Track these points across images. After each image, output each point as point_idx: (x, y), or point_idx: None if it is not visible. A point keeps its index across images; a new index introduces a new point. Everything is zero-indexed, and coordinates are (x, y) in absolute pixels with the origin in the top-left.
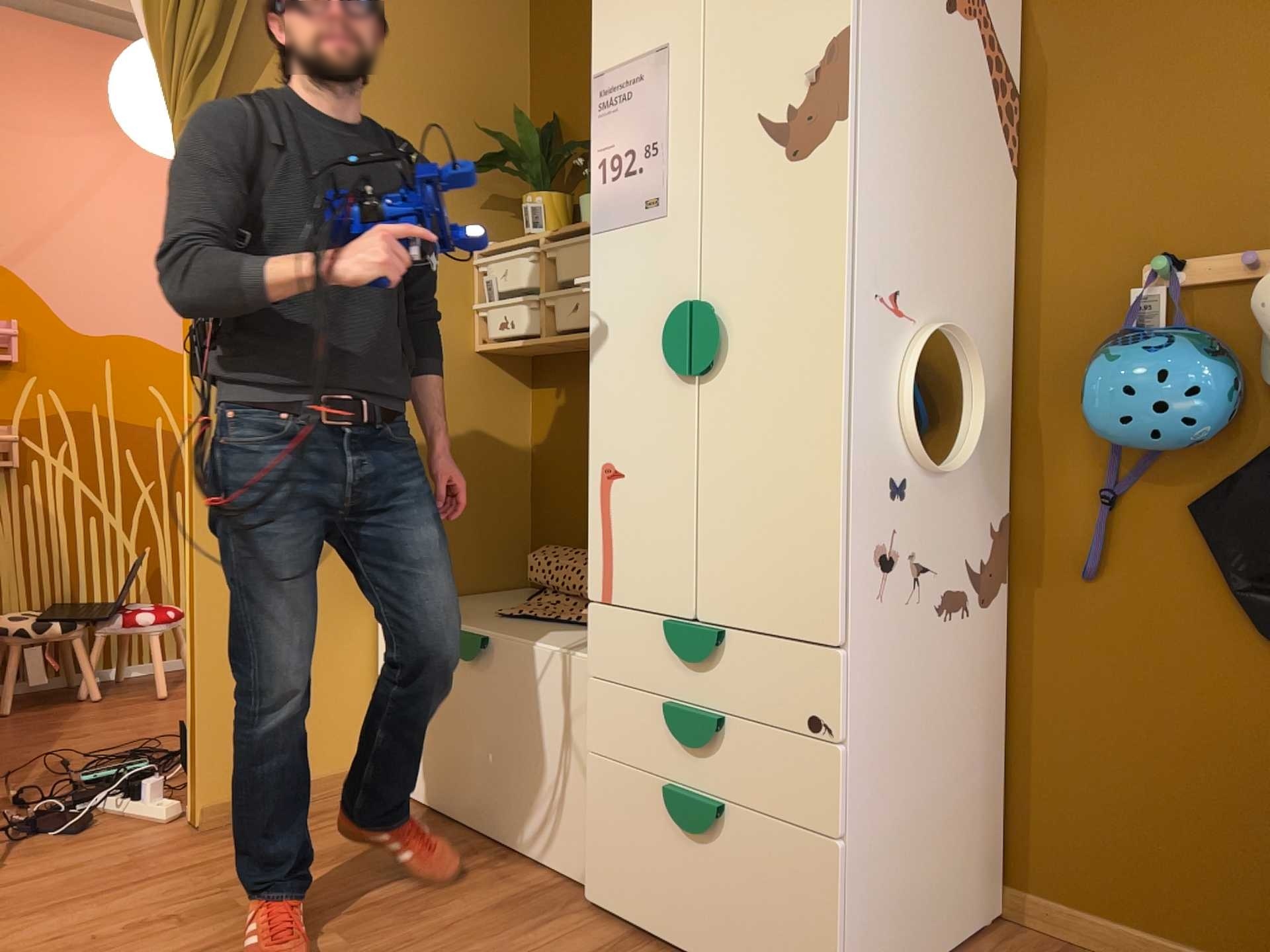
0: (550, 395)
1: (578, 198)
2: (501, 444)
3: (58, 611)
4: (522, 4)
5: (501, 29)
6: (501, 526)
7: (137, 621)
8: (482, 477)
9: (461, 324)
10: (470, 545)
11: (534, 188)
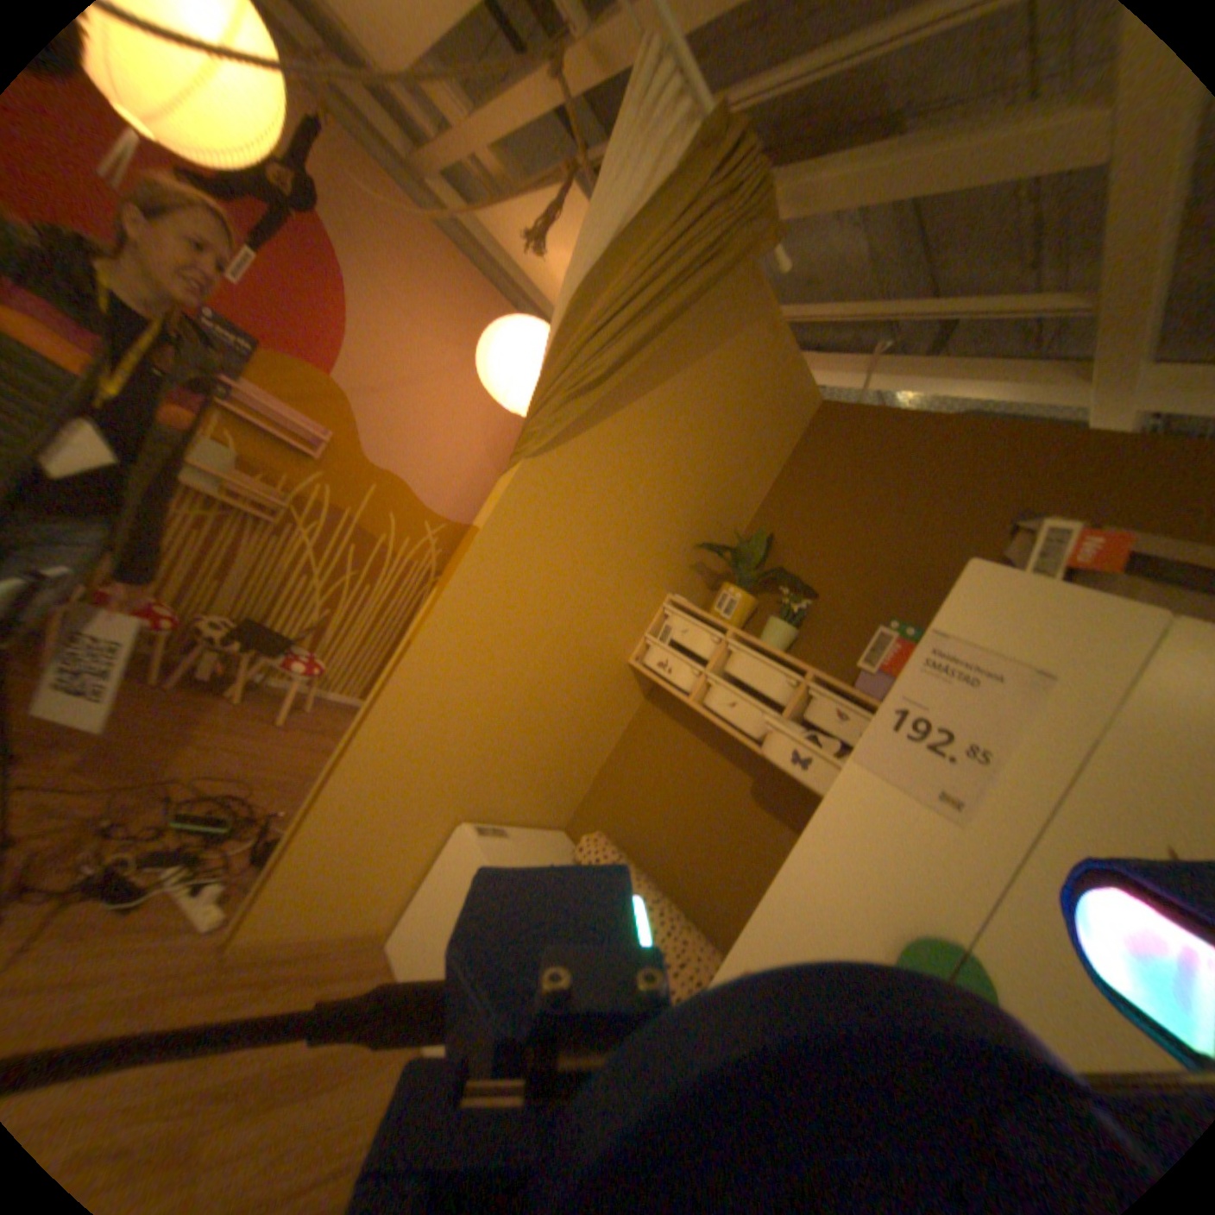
0: (658, 718)
1: (770, 617)
2: (605, 731)
3: (247, 635)
4: (791, 444)
5: (770, 455)
6: (572, 786)
7: (293, 671)
8: (580, 750)
9: (630, 643)
10: (546, 794)
11: (736, 582)
